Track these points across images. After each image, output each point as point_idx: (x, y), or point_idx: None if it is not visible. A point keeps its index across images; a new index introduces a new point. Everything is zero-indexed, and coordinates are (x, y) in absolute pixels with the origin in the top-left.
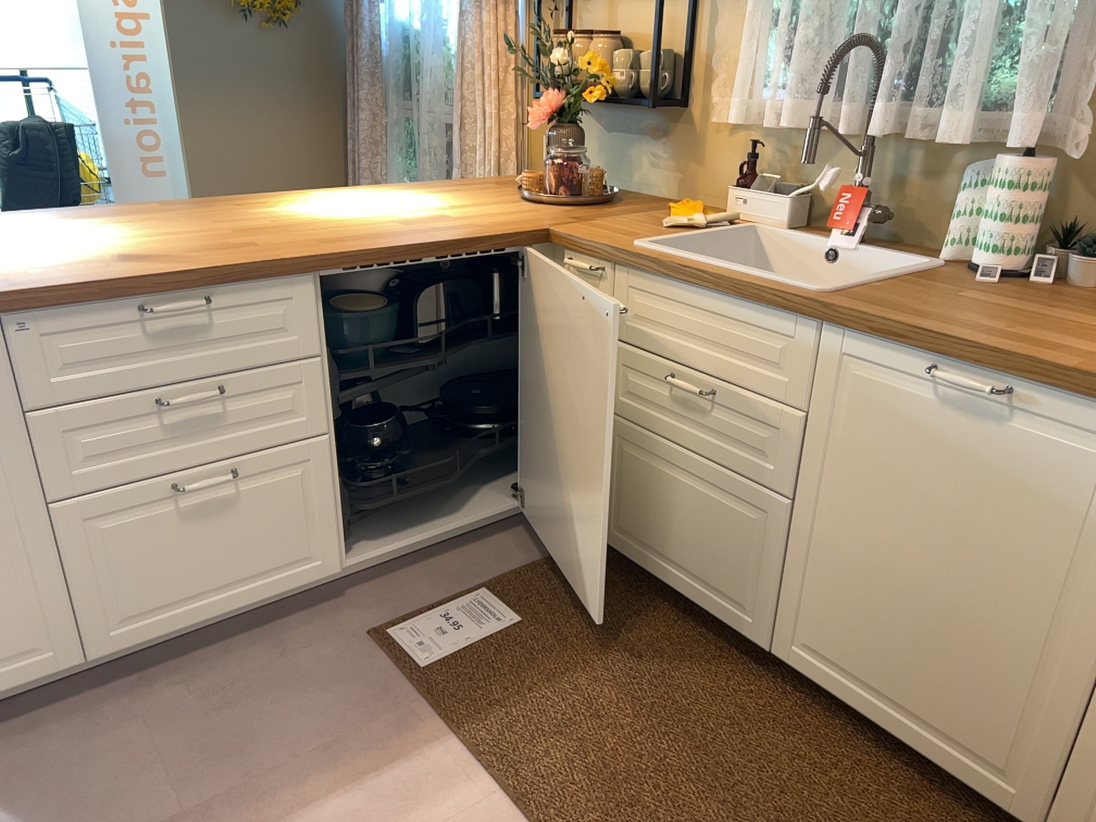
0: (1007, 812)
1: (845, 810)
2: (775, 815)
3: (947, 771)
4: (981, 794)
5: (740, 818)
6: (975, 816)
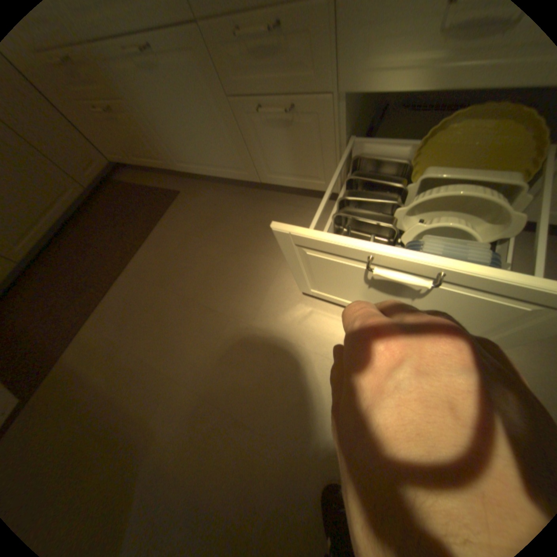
0: (77, 194)
1: (82, 234)
2: (85, 247)
3: (65, 208)
4: (72, 200)
5: (86, 255)
6: (81, 209)
